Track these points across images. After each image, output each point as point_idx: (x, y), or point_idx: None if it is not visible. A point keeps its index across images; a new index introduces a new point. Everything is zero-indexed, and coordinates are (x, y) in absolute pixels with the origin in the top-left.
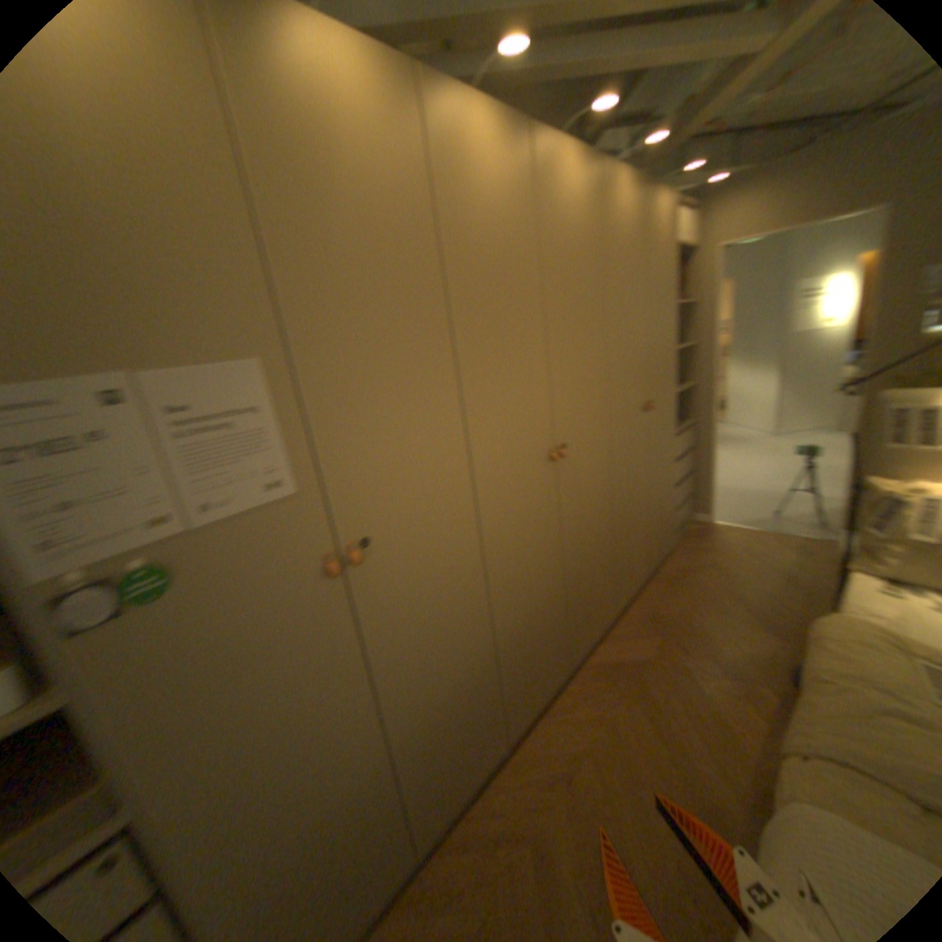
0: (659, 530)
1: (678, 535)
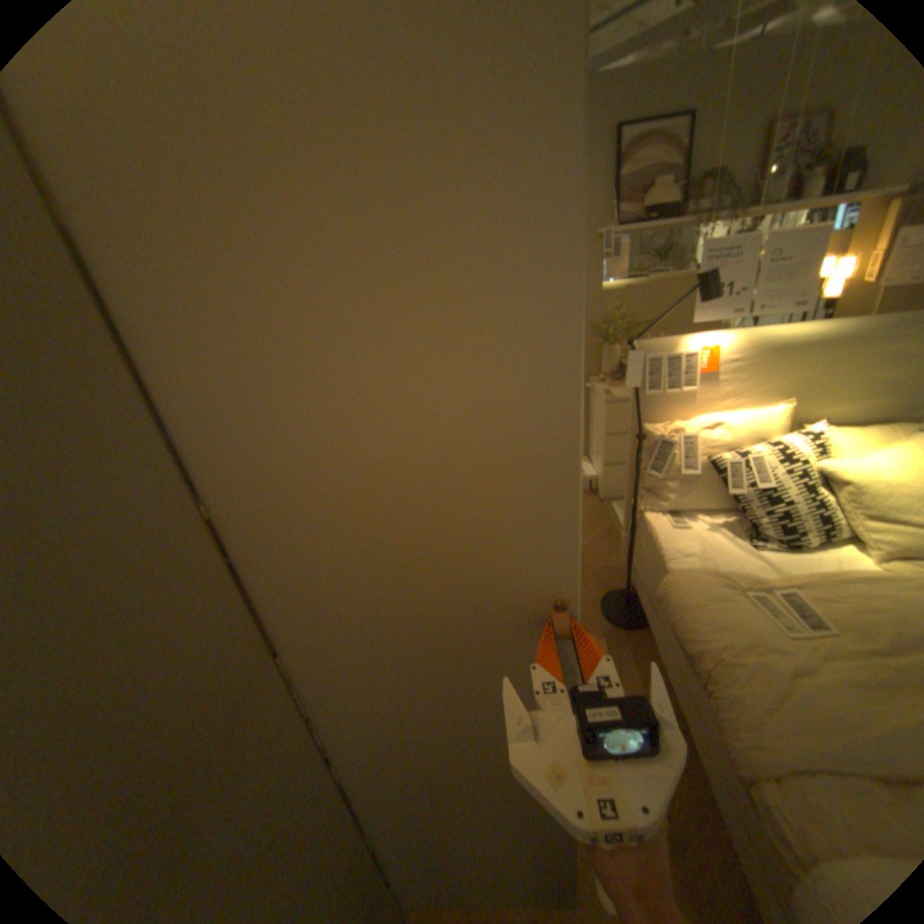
0: None
1: None
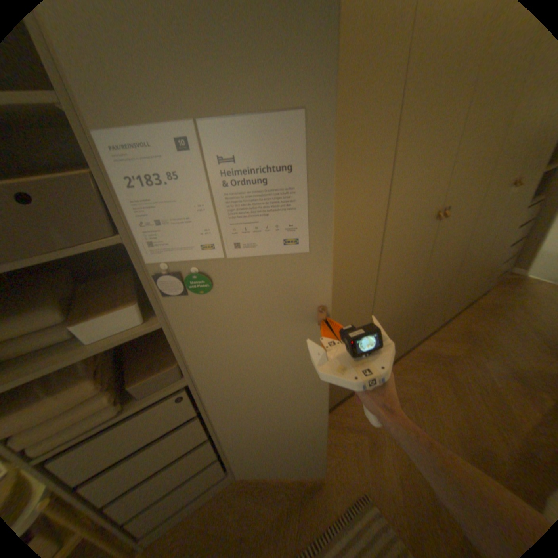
0: (486, 276)
1: (496, 280)
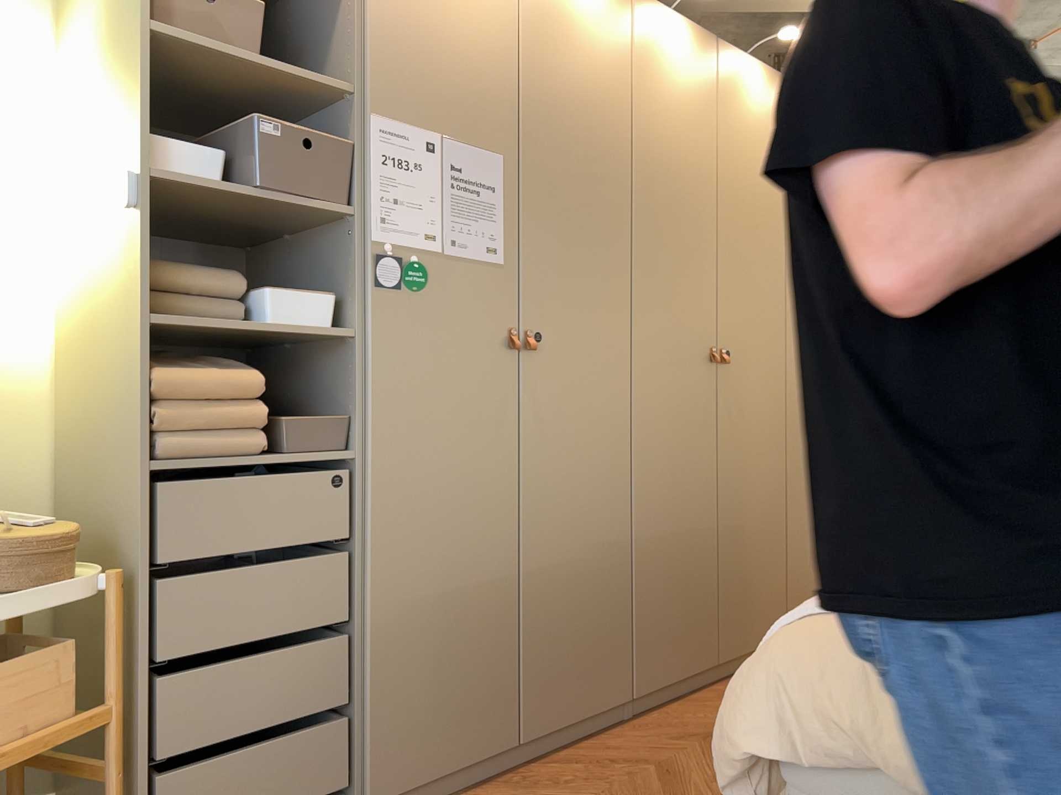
0: None
1: None
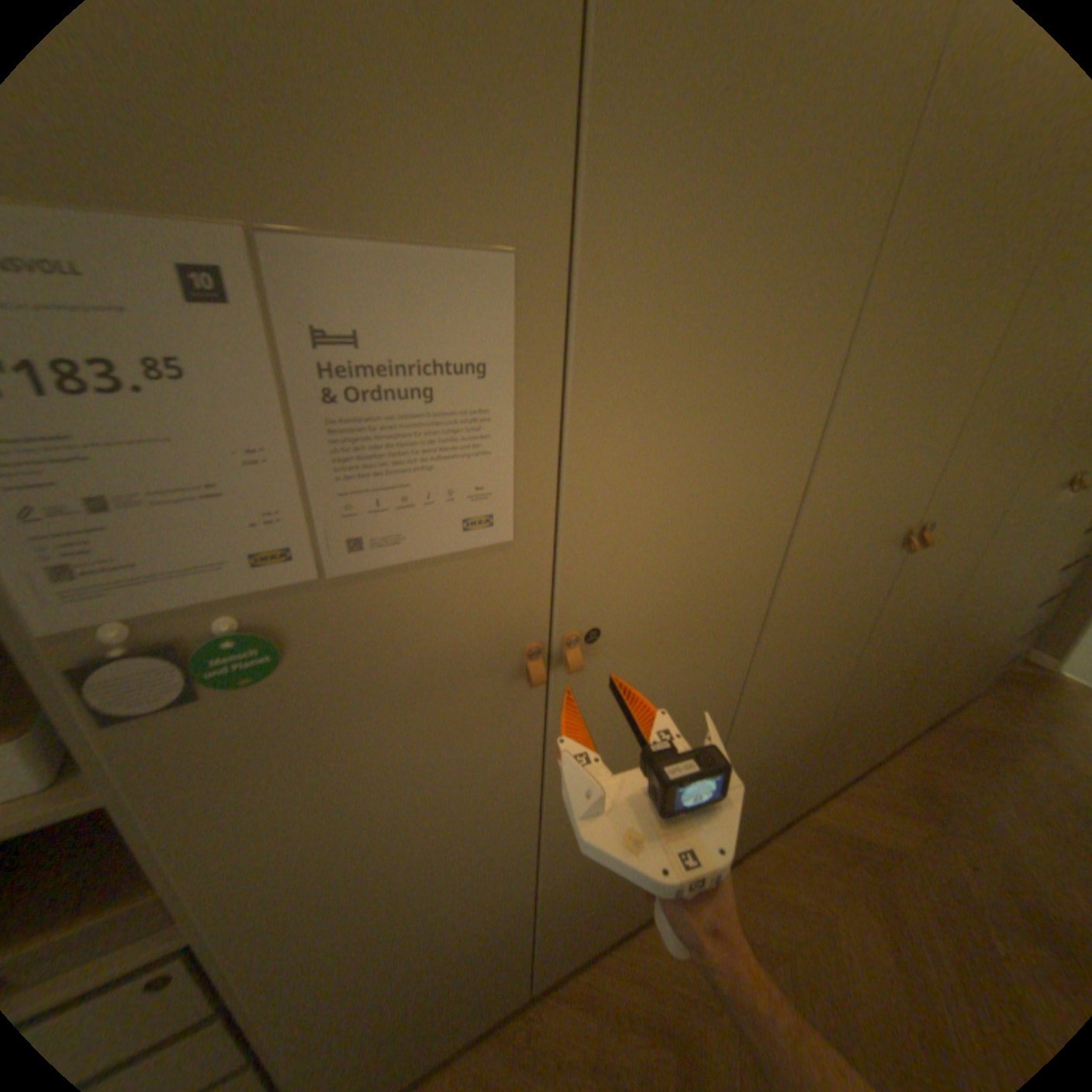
0: (980, 668)
1: (994, 676)
